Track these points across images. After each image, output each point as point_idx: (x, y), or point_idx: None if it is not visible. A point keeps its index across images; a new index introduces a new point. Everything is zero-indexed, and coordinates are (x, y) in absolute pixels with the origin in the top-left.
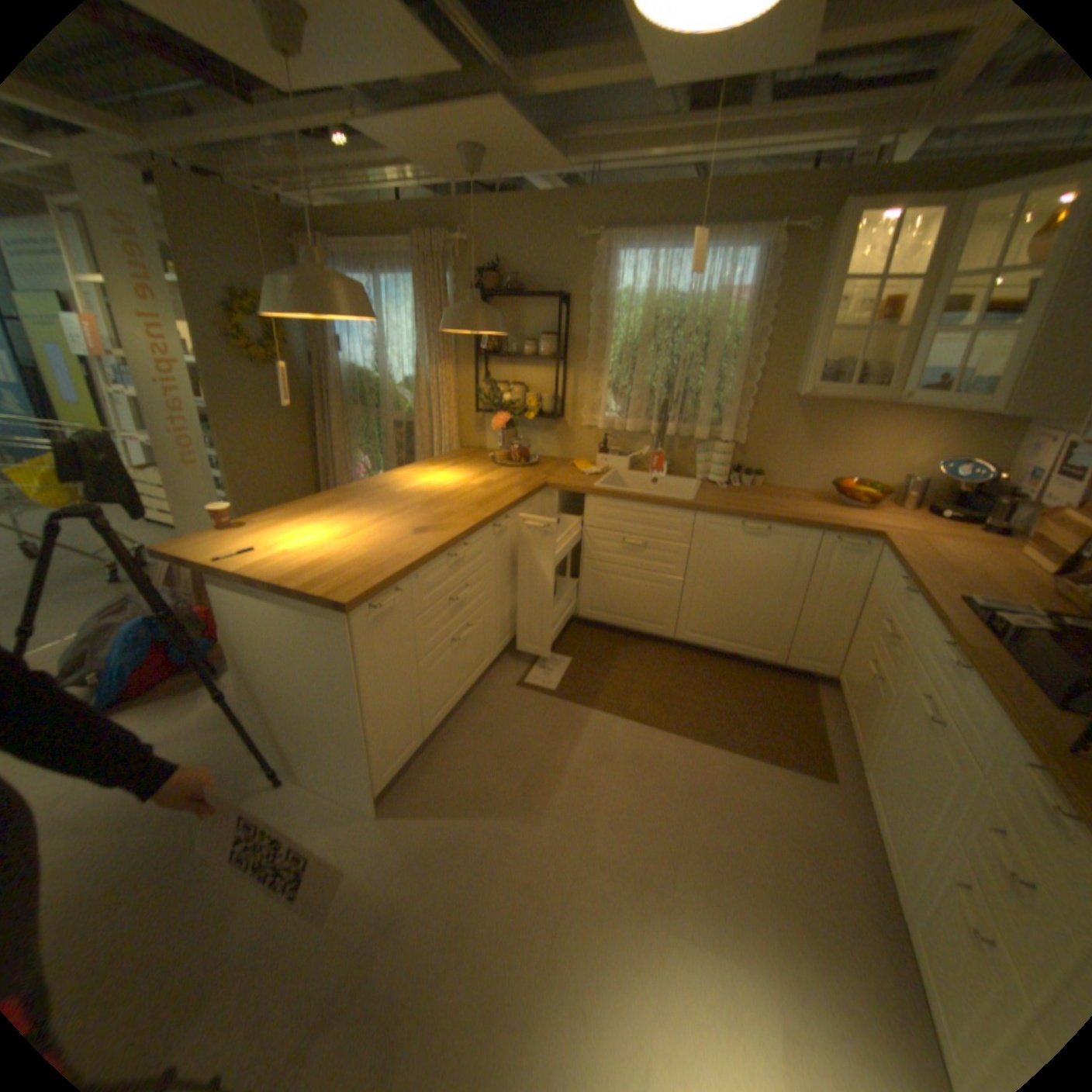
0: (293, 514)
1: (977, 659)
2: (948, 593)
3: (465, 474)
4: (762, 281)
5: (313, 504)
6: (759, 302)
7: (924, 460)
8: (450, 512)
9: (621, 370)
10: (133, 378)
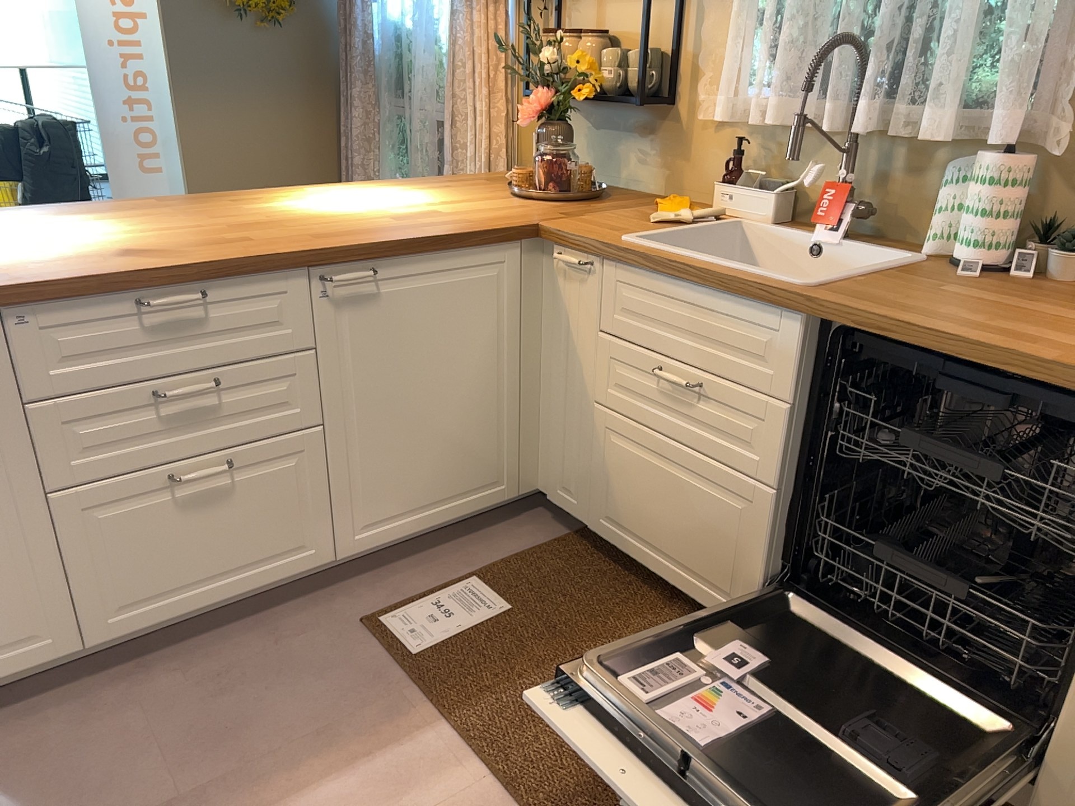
0: (41, 214)
1: None
2: None
3: (422, 199)
4: None
5: (99, 207)
6: None
7: None
8: (248, 239)
9: None
10: (88, 39)
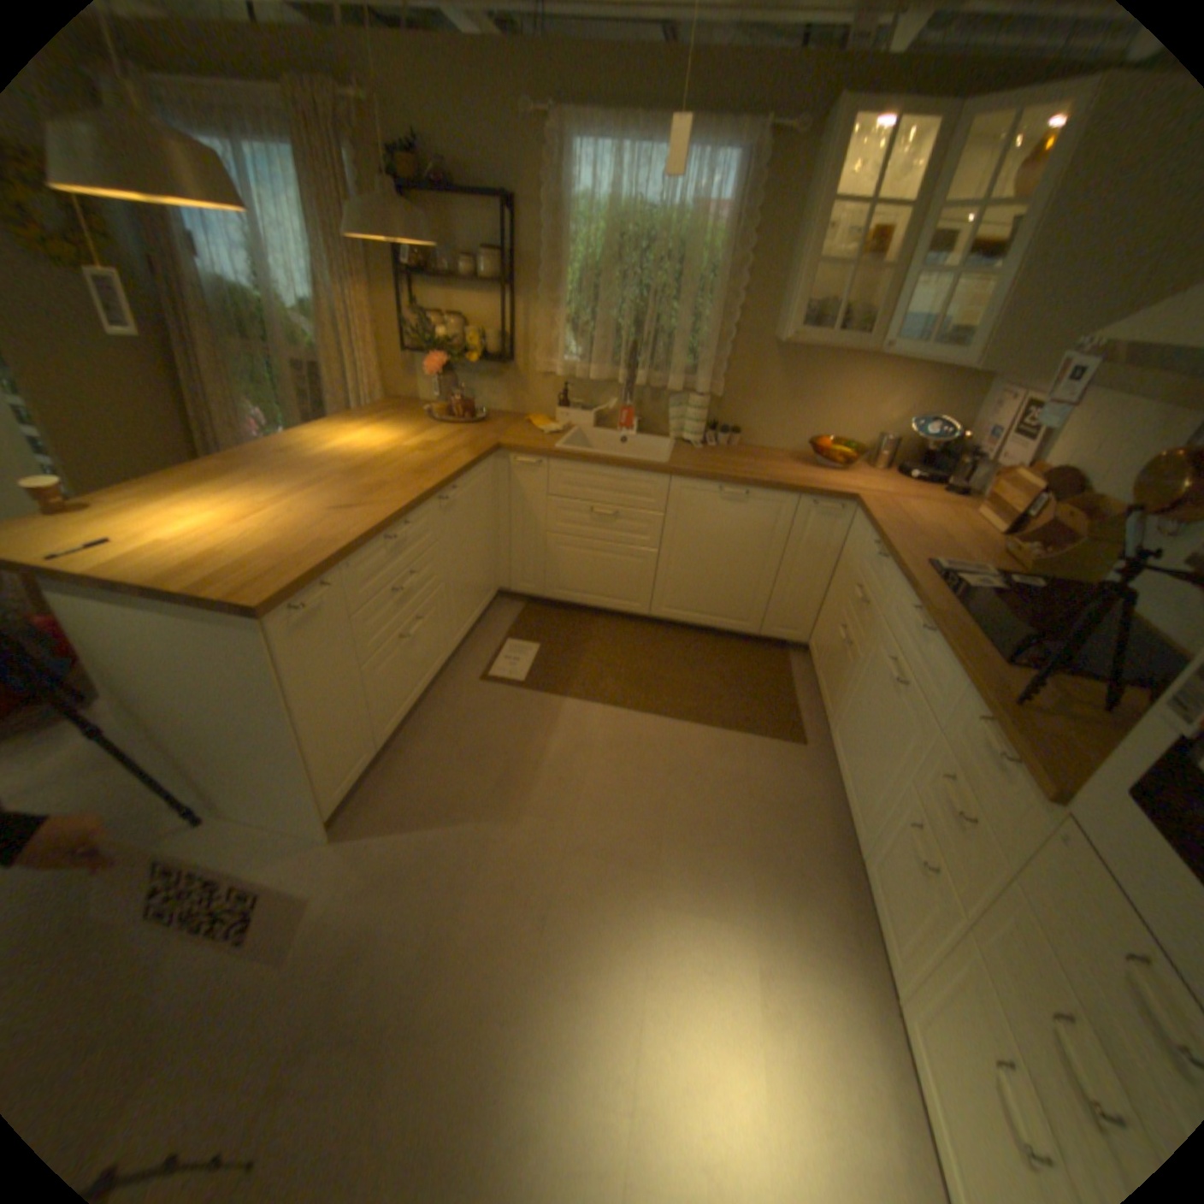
0: (161, 490)
1: (941, 622)
2: (916, 557)
3: (397, 433)
4: (743, 197)
5: (190, 475)
6: (739, 224)
7: (897, 418)
8: (383, 483)
9: (582, 302)
10: None
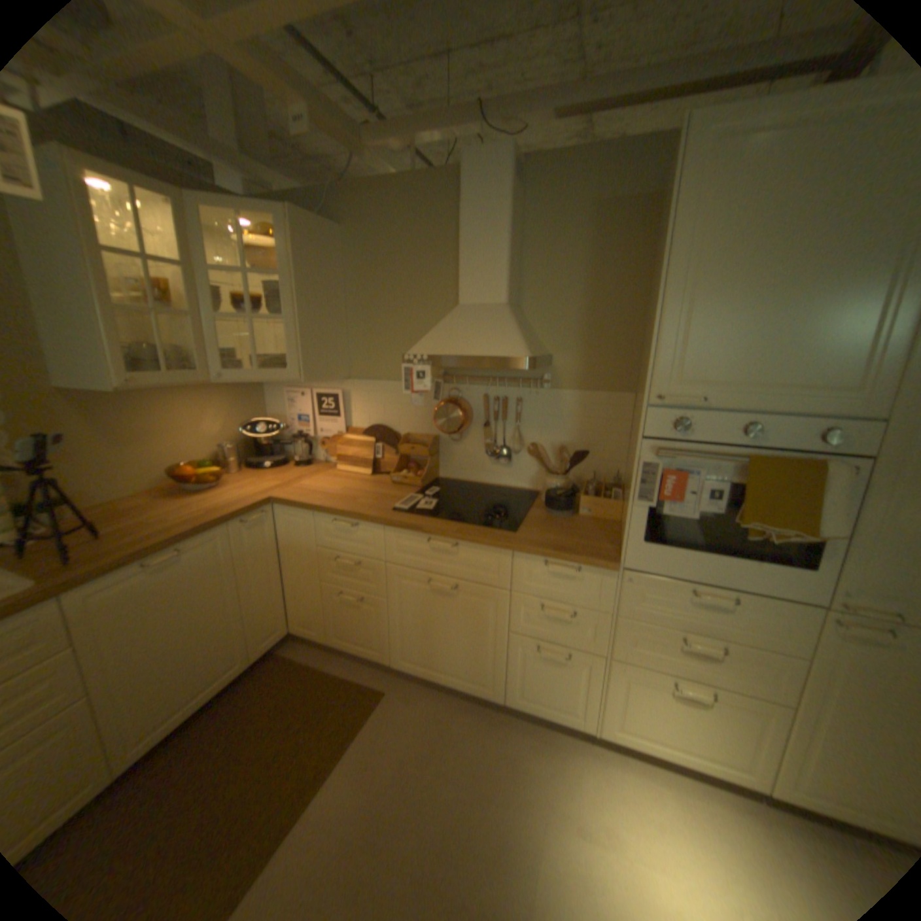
0: None
1: (464, 536)
2: (382, 512)
3: None
4: None
5: None
6: None
7: (217, 430)
8: None
9: None
10: None
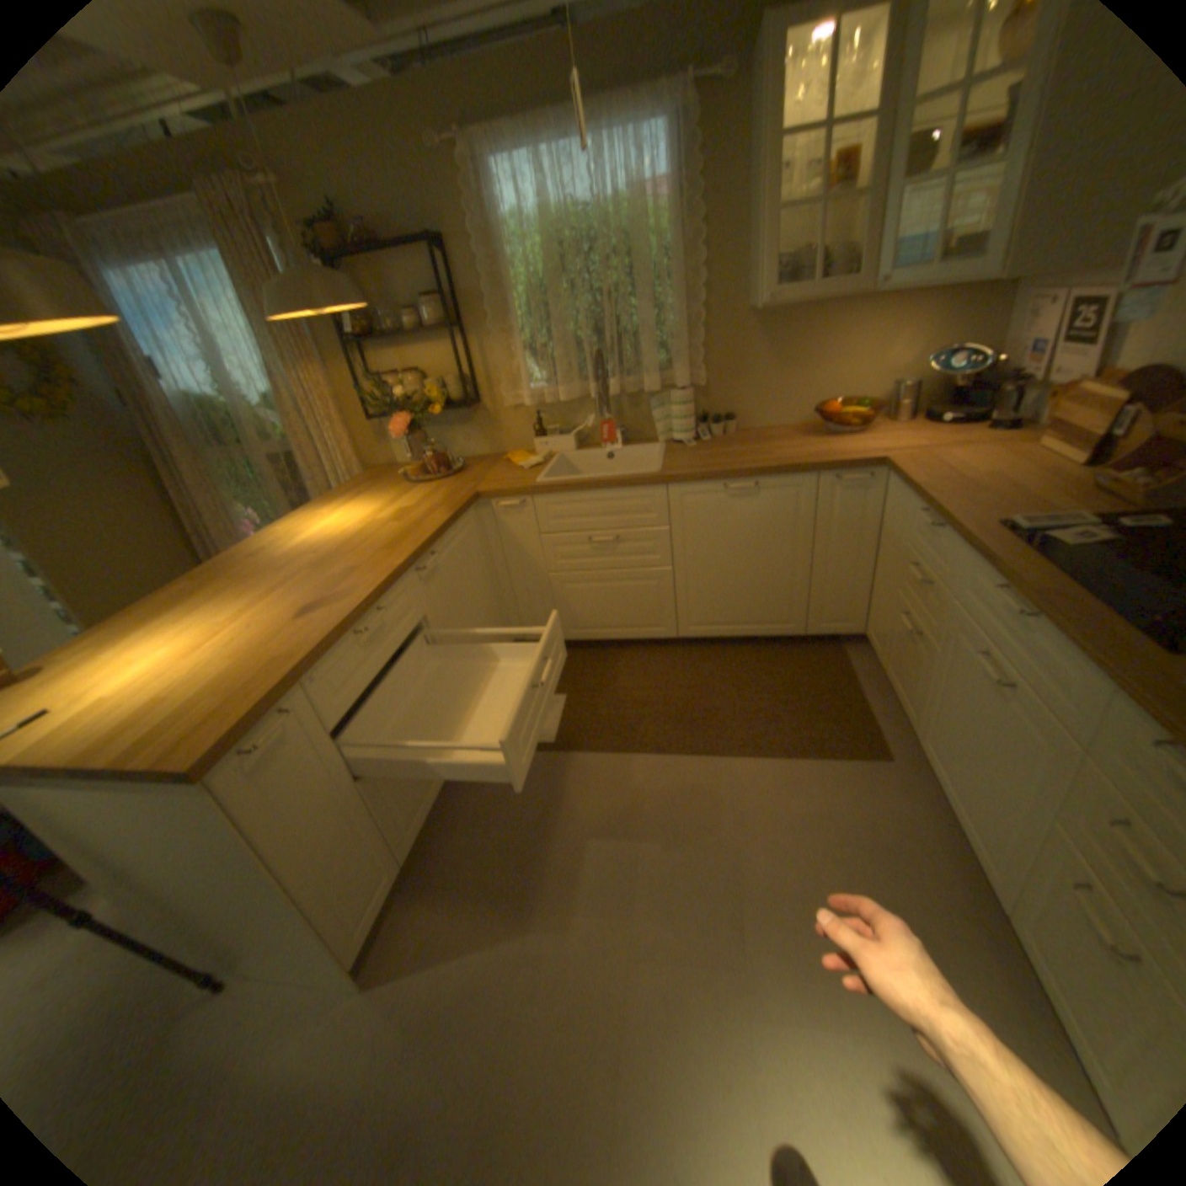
0: (118, 630)
1: (1047, 605)
2: (982, 519)
3: (370, 505)
4: (679, 166)
5: (151, 606)
6: (681, 196)
7: (909, 359)
8: (350, 568)
9: (533, 323)
10: None
